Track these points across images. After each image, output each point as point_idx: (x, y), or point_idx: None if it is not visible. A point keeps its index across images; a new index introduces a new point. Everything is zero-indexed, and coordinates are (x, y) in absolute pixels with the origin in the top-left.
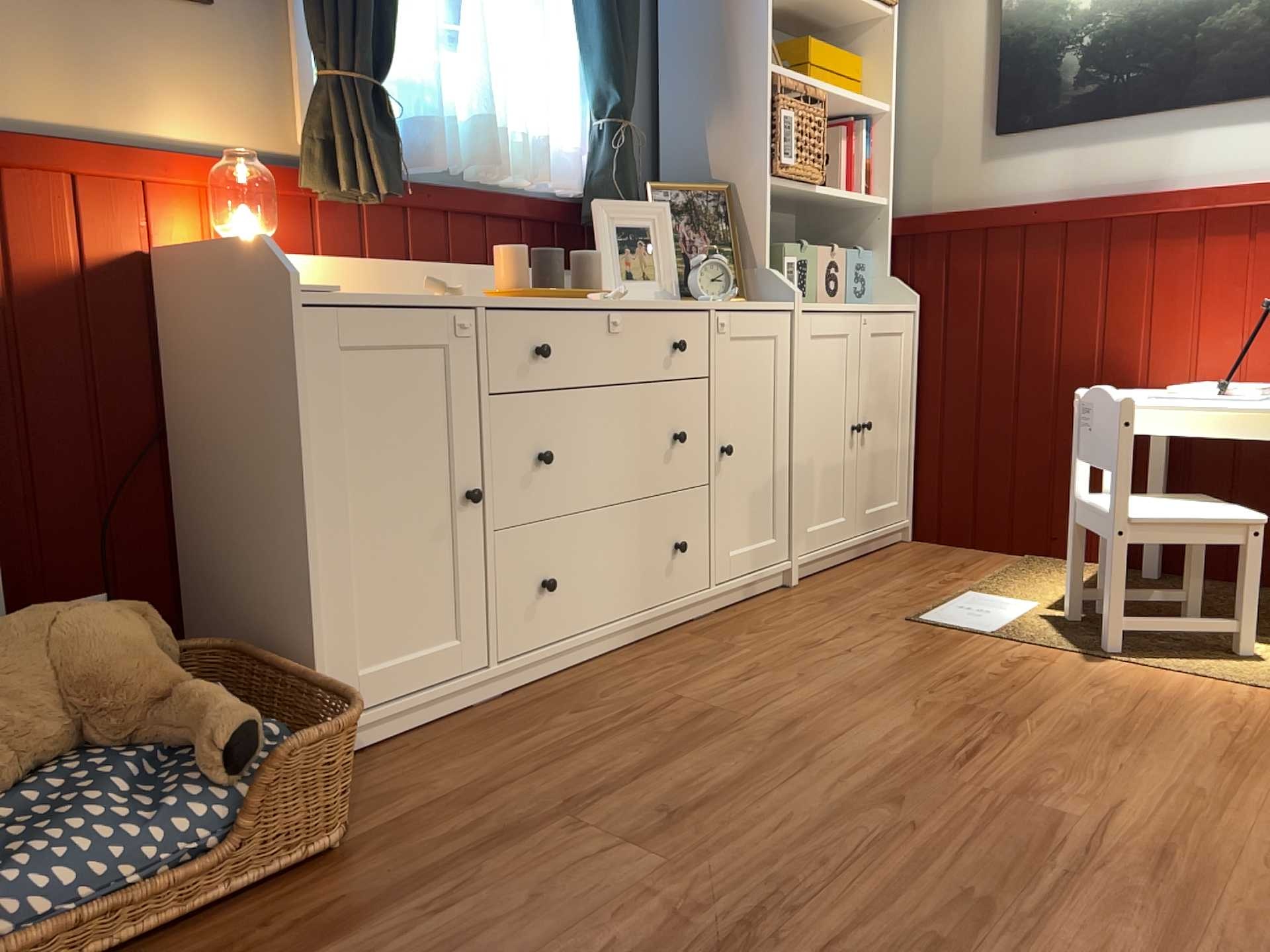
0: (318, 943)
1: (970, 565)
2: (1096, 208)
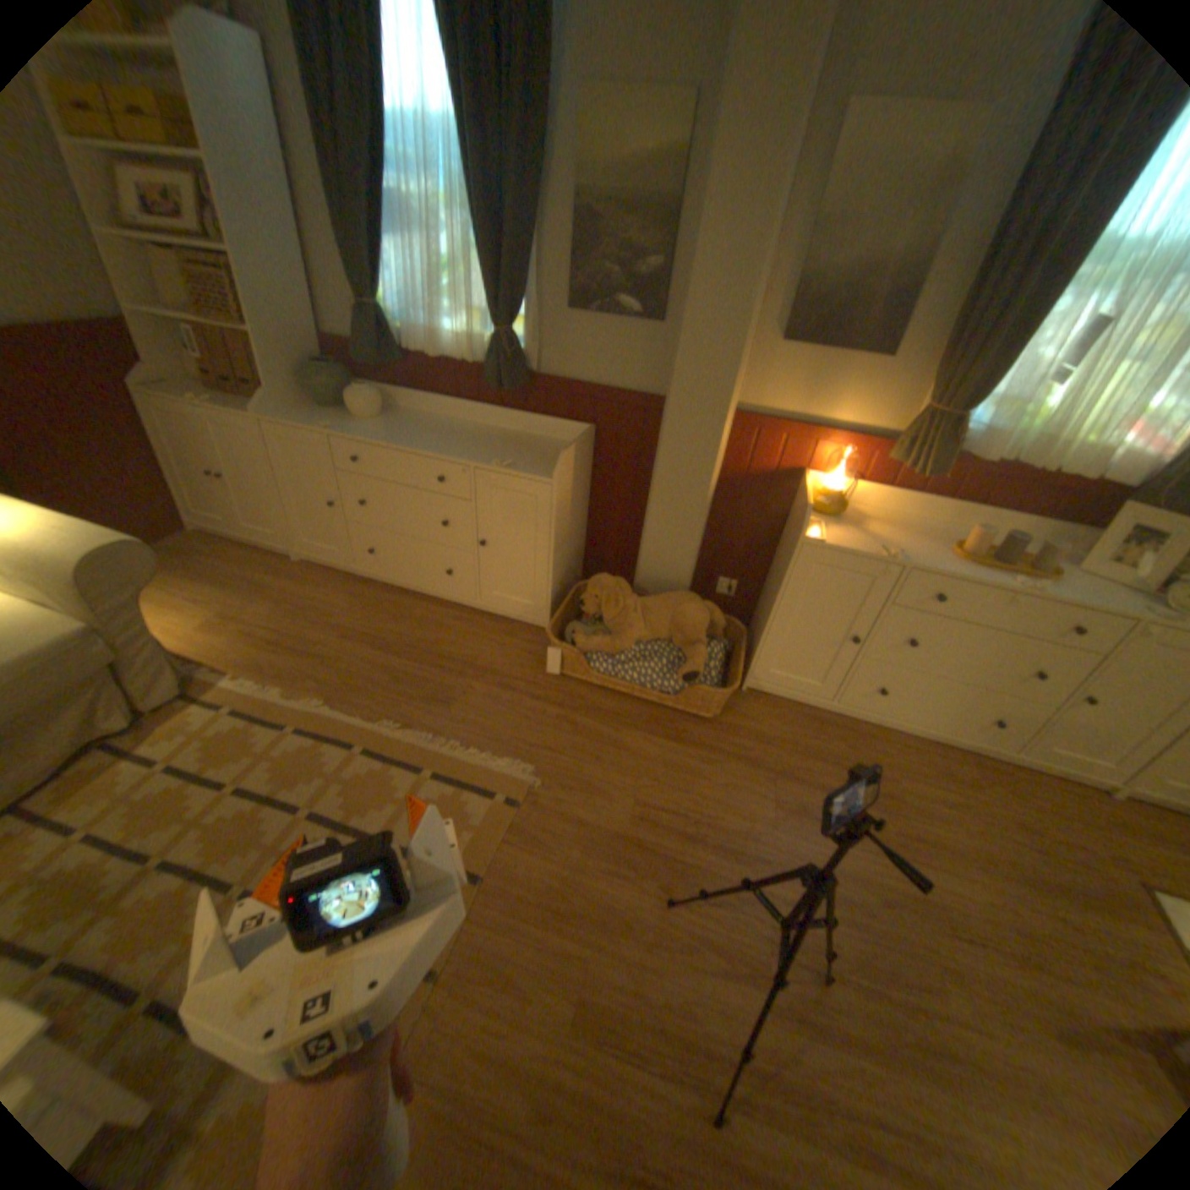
0: (675, 739)
1: None
2: None
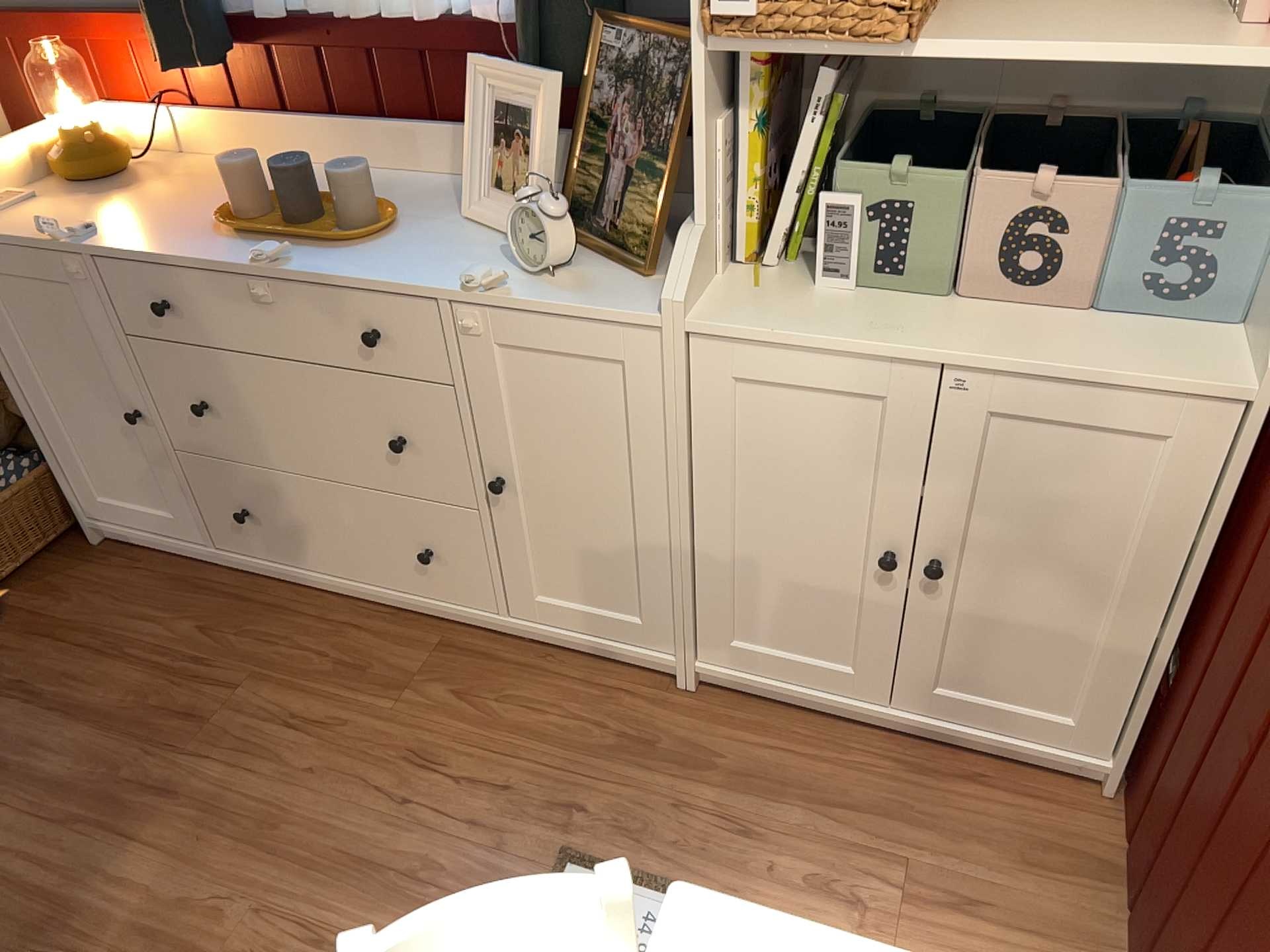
0: None
1: (976, 911)
2: None
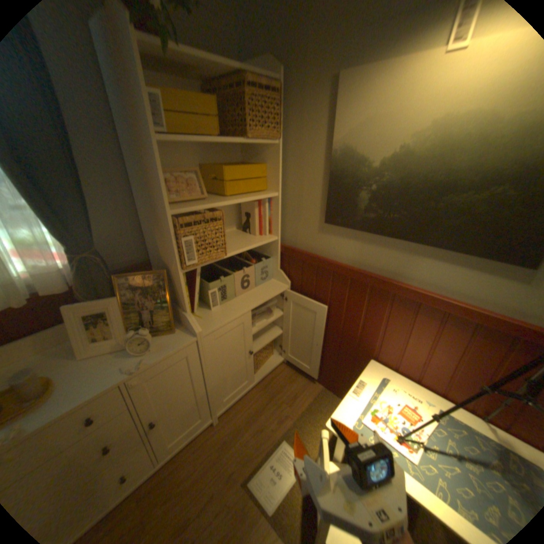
0: None
1: (299, 398)
2: (367, 279)
